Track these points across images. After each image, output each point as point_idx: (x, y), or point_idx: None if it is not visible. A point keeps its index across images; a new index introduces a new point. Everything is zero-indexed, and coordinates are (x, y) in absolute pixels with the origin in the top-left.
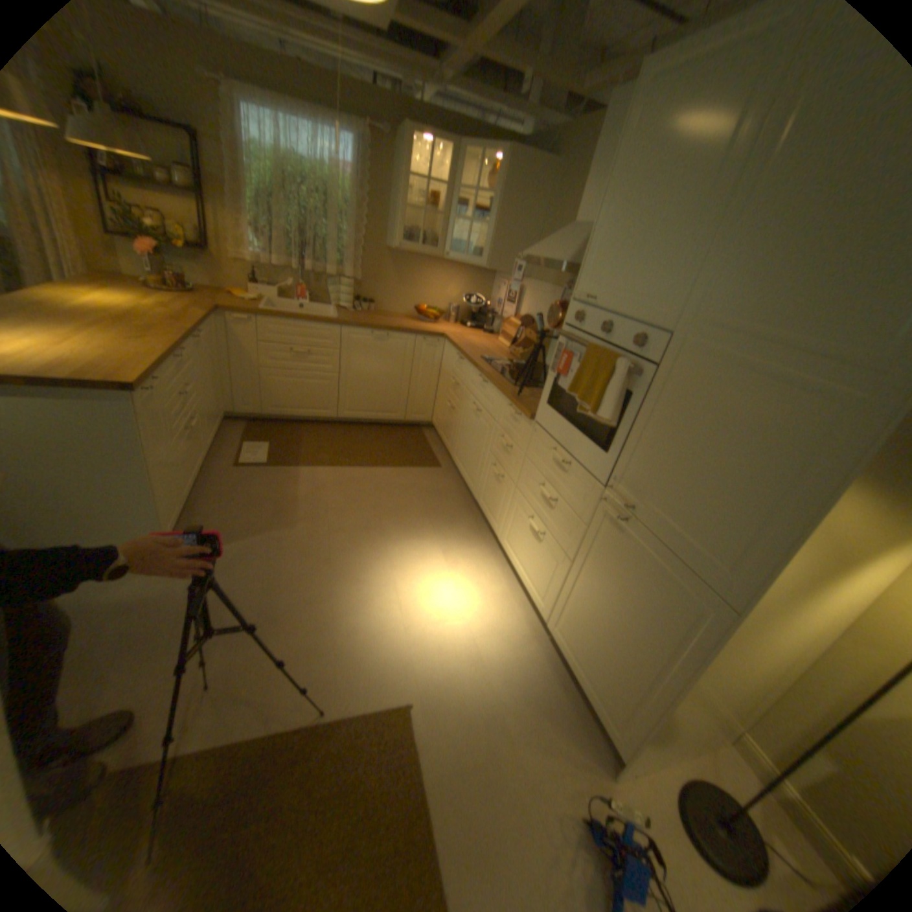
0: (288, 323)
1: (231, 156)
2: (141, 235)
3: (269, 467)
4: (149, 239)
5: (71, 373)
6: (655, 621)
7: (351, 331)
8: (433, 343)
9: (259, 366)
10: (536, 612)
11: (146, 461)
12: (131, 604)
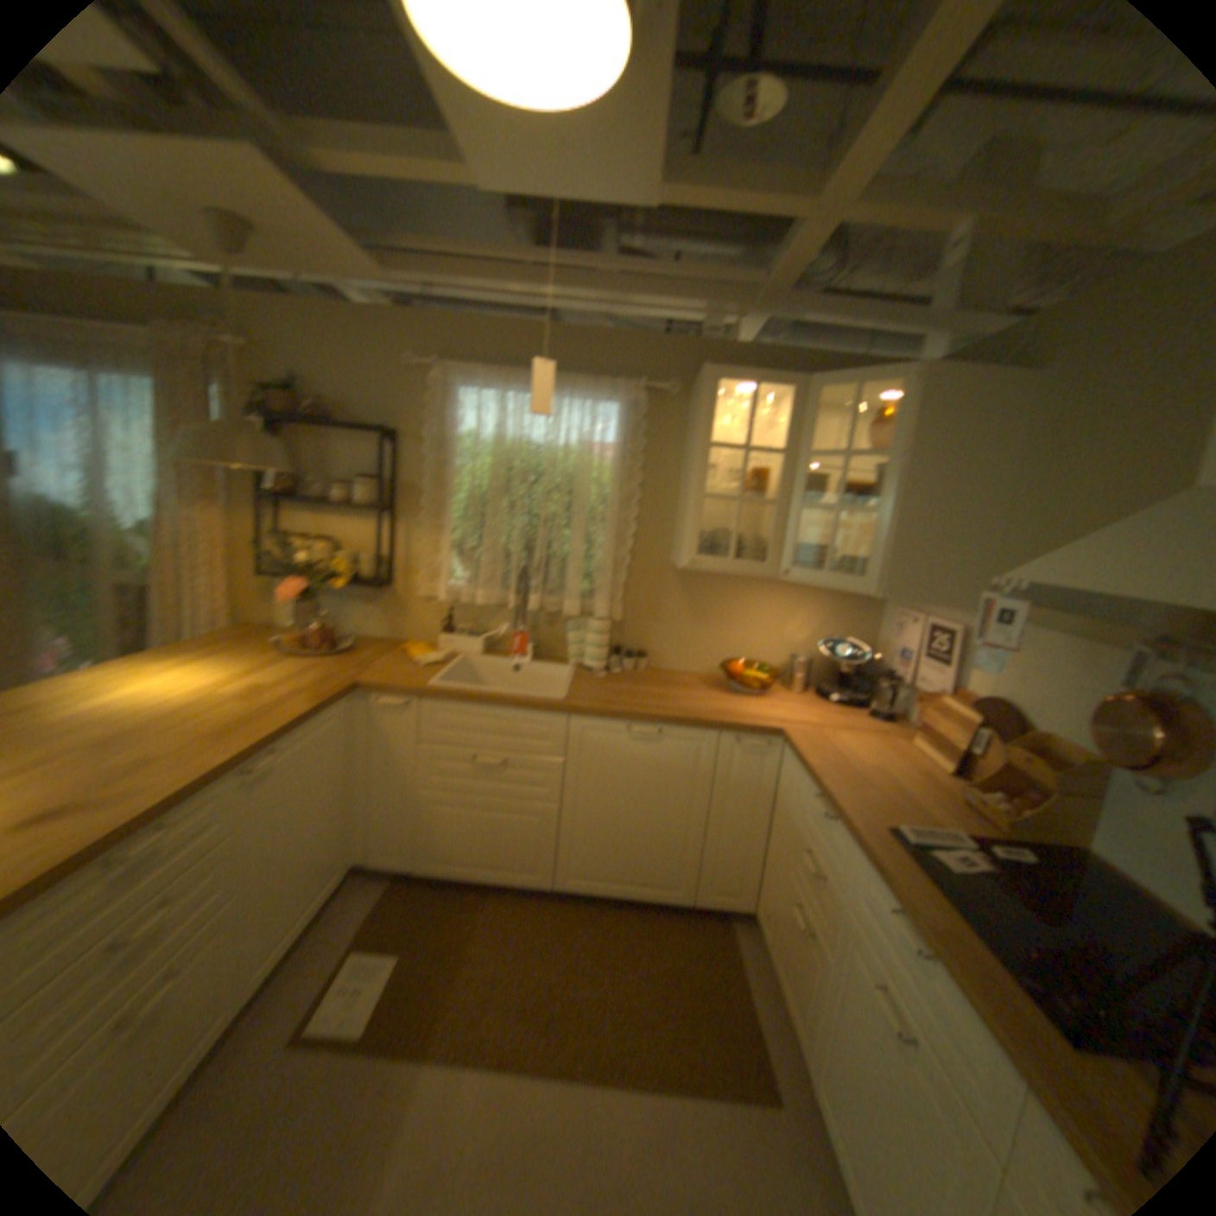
0: (470, 710)
1: (434, 456)
2: (288, 575)
3: (358, 1060)
4: (304, 579)
5: None
6: None
7: (586, 723)
8: (759, 747)
9: (415, 786)
10: None
11: None
12: None
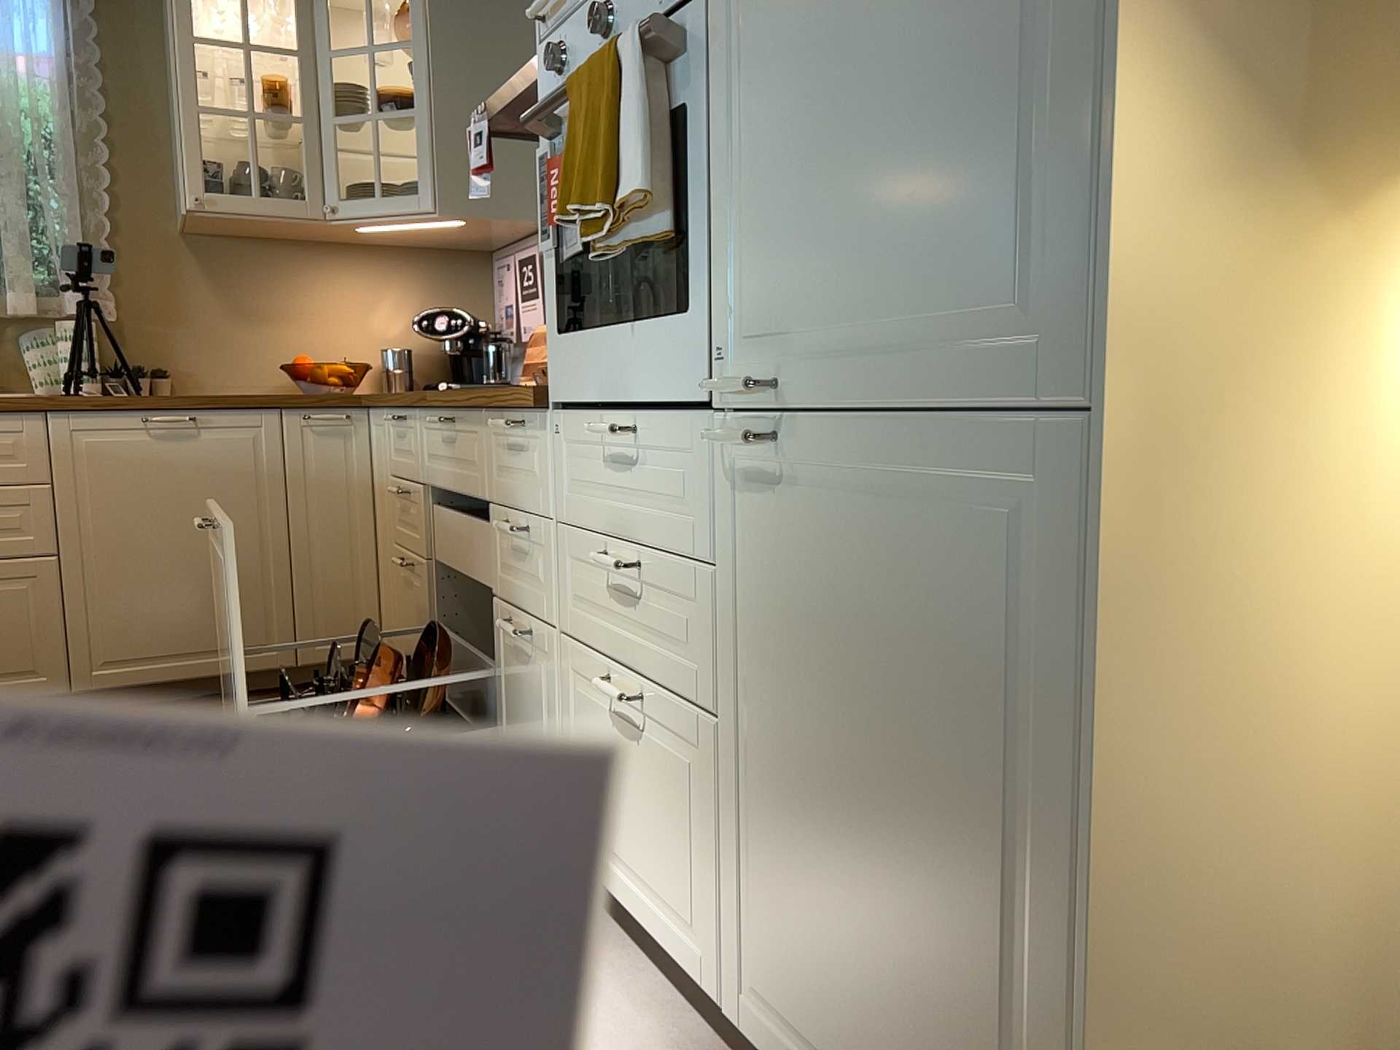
0: None
1: None
2: None
3: None
4: None
5: None
6: (957, 665)
7: (81, 419)
8: (337, 416)
9: None
10: (702, 991)
11: None
12: None
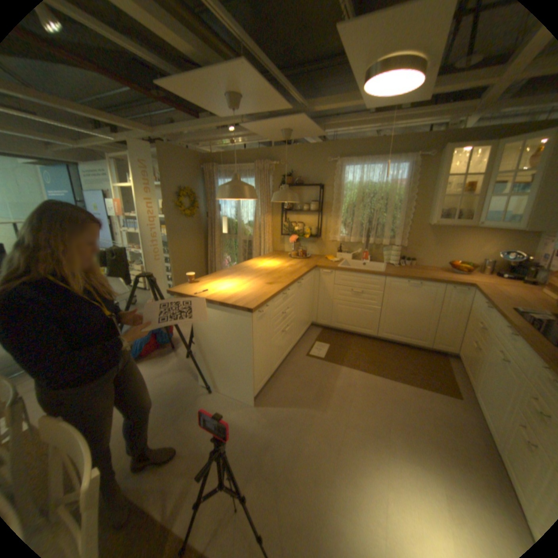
0: (352, 274)
1: (337, 190)
2: (293, 233)
3: (325, 361)
4: (296, 235)
5: (235, 301)
6: None
7: (393, 279)
8: (465, 289)
9: (333, 297)
10: None
11: (254, 348)
12: (231, 425)
